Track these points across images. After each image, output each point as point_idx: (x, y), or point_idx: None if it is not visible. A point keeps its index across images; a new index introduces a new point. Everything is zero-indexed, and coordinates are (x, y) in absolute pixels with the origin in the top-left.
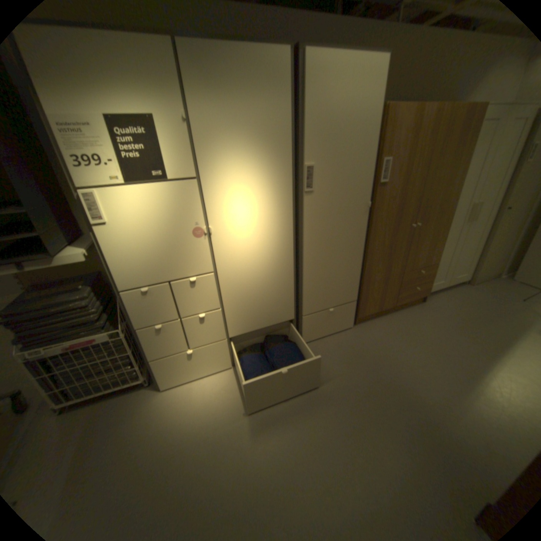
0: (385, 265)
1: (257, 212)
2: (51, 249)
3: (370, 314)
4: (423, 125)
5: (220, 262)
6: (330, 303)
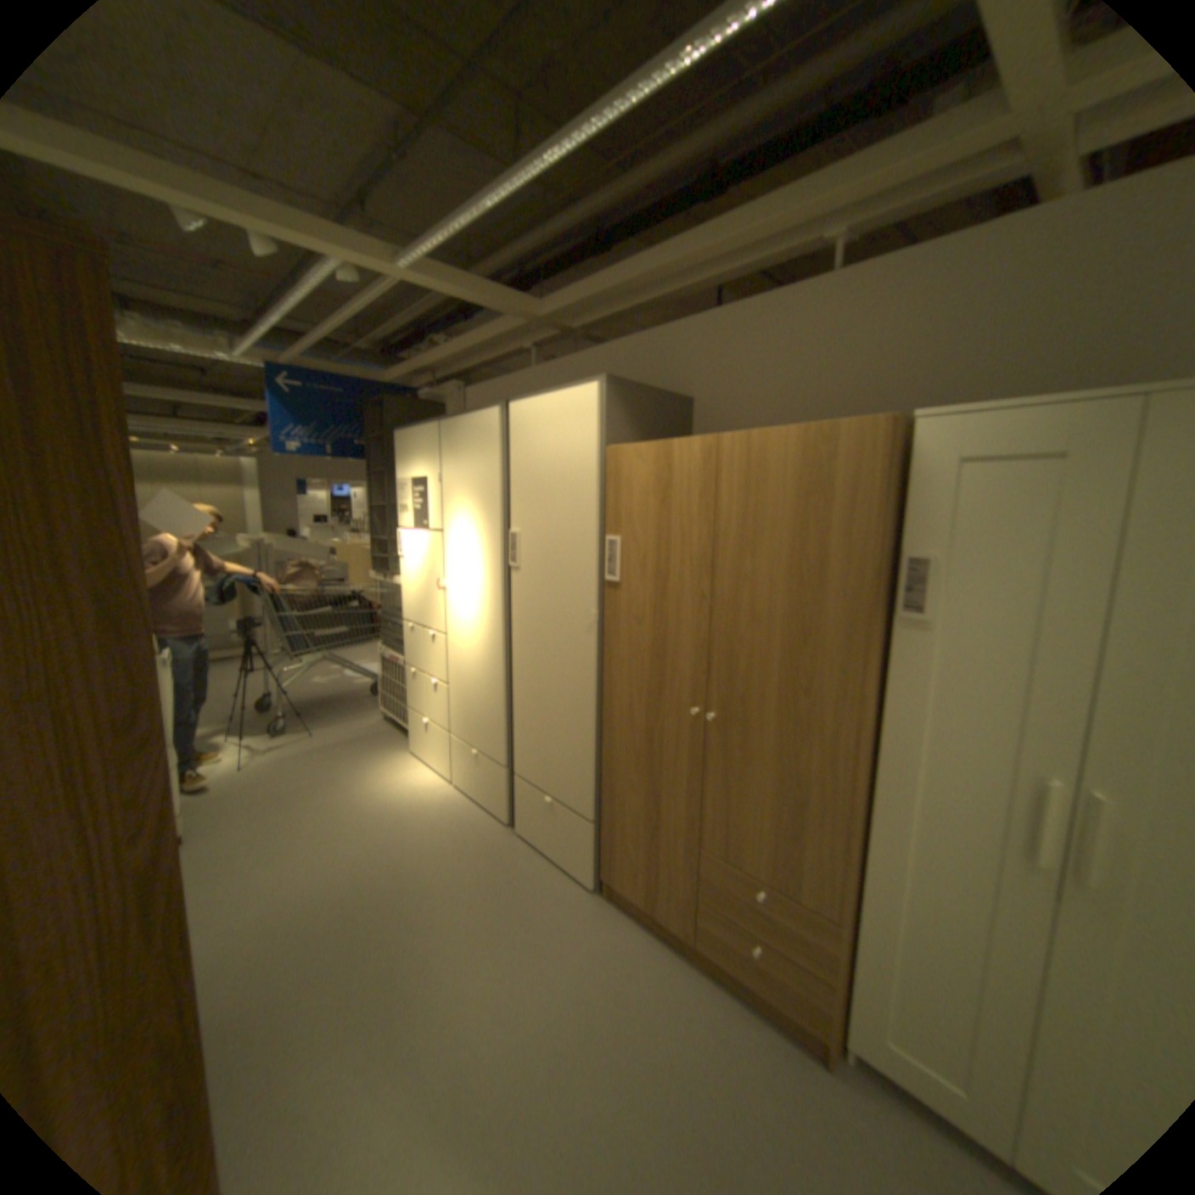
0: (645, 780)
1: (476, 580)
2: (395, 571)
3: (626, 897)
4: (678, 482)
5: (451, 627)
6: (550, 785)
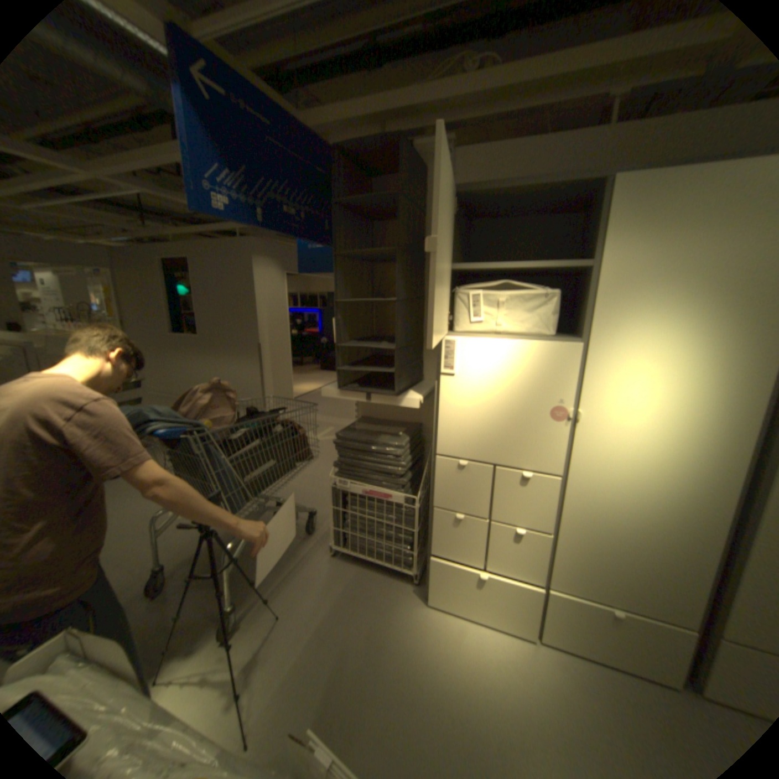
0: None
1: (676, 409)
2: (396, 388)
3: None
4: None
5: (578, 467)
6: None
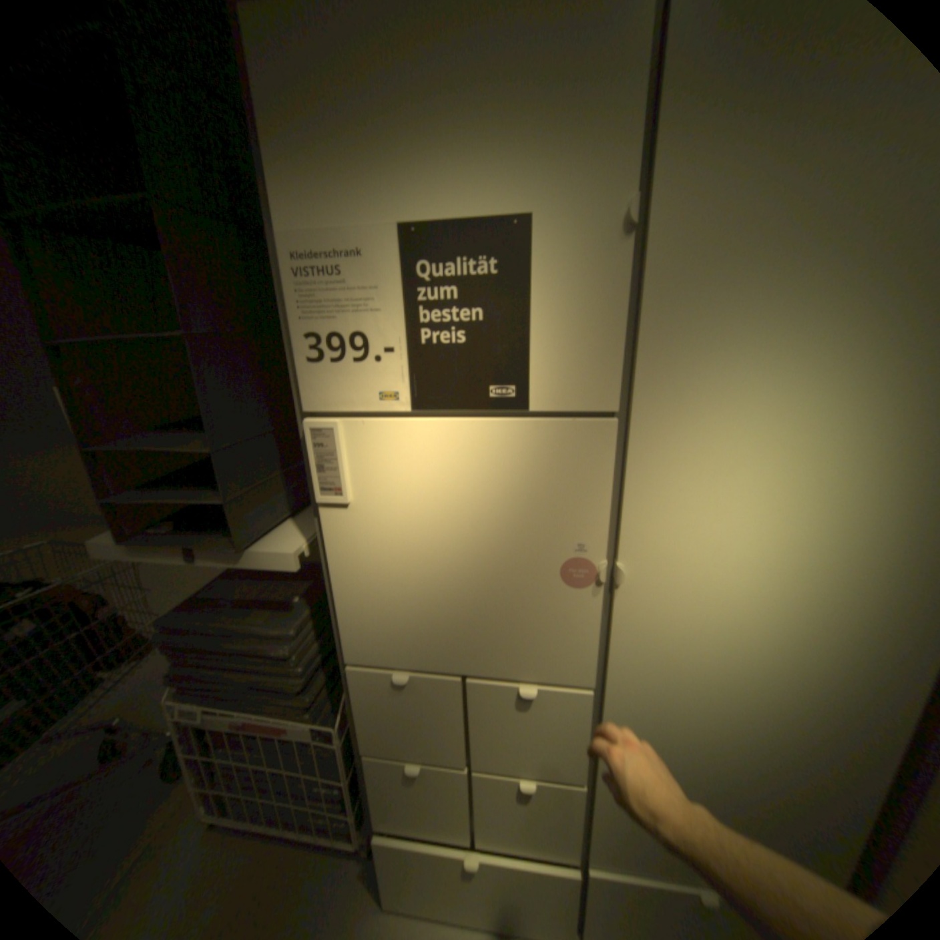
0: None
1: (813, 549)
2: (240, 534)
3: None
4: None
5: (623, 670)
6: None
